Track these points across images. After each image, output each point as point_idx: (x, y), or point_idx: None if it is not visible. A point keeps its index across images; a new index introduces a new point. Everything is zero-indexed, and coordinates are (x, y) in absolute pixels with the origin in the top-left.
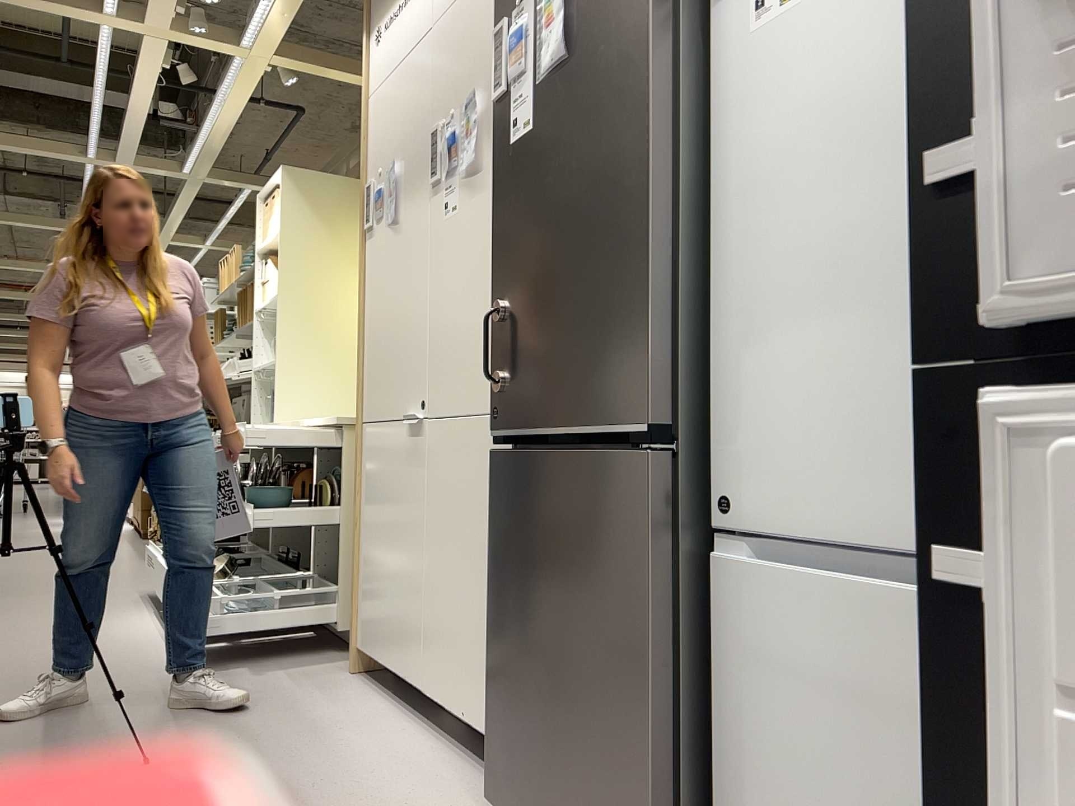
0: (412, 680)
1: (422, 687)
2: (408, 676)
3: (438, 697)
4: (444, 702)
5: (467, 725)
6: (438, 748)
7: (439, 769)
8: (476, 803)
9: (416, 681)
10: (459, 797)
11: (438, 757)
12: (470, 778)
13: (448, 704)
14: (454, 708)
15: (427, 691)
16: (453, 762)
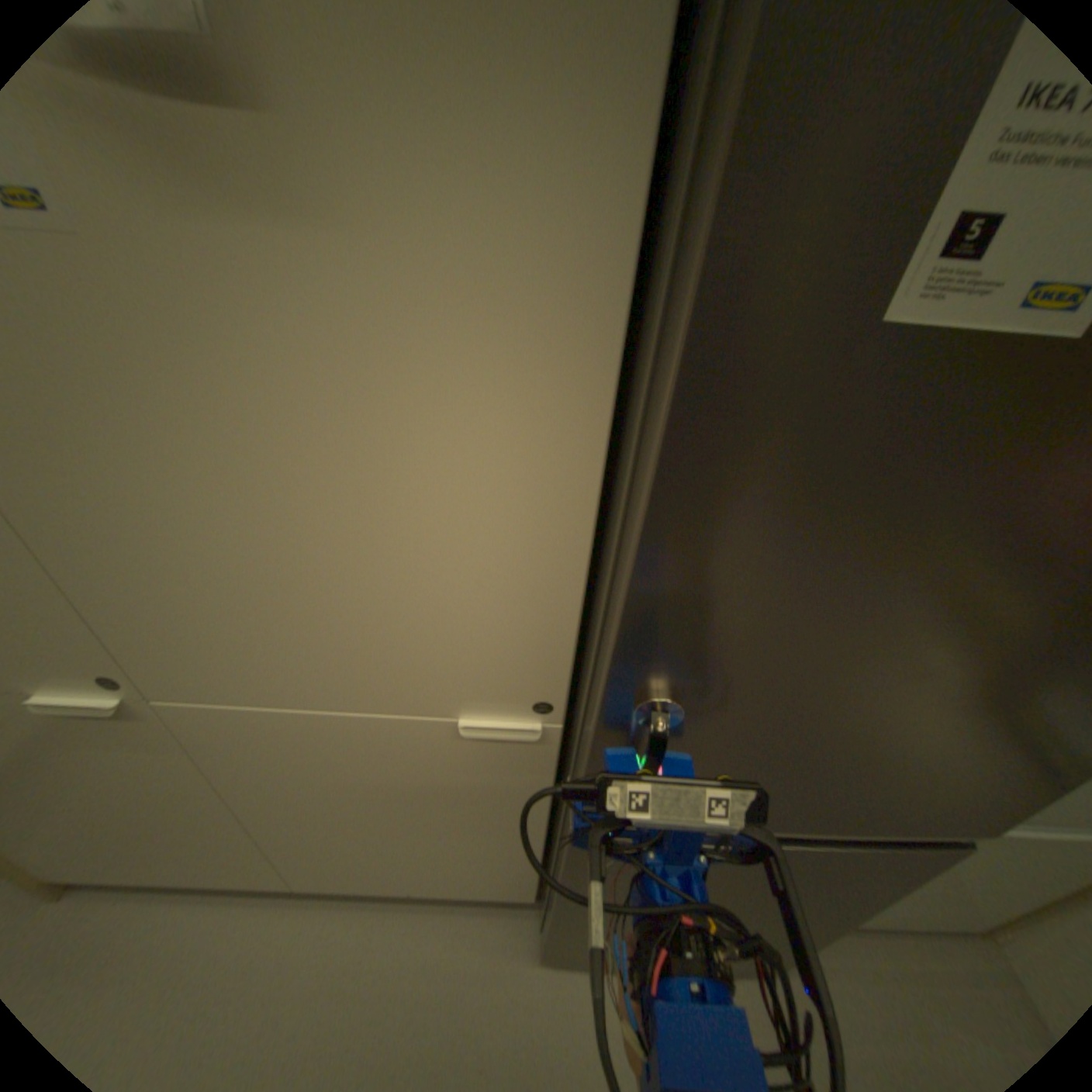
0: (254, 888)
1: (286, 889)
2: (240, 888)
3: (332, 892)
4: (351, 893)
5: (412, 897)
6: (363, 921)
7: (411, 949)
8: (501, 958)
9: (266, 889)
10: (482, 968)
11: (387, 935)
12: (451, 930)
13: (363, 893)
14: (377, 894)
15: (304, 890)
16: (407, 925)
